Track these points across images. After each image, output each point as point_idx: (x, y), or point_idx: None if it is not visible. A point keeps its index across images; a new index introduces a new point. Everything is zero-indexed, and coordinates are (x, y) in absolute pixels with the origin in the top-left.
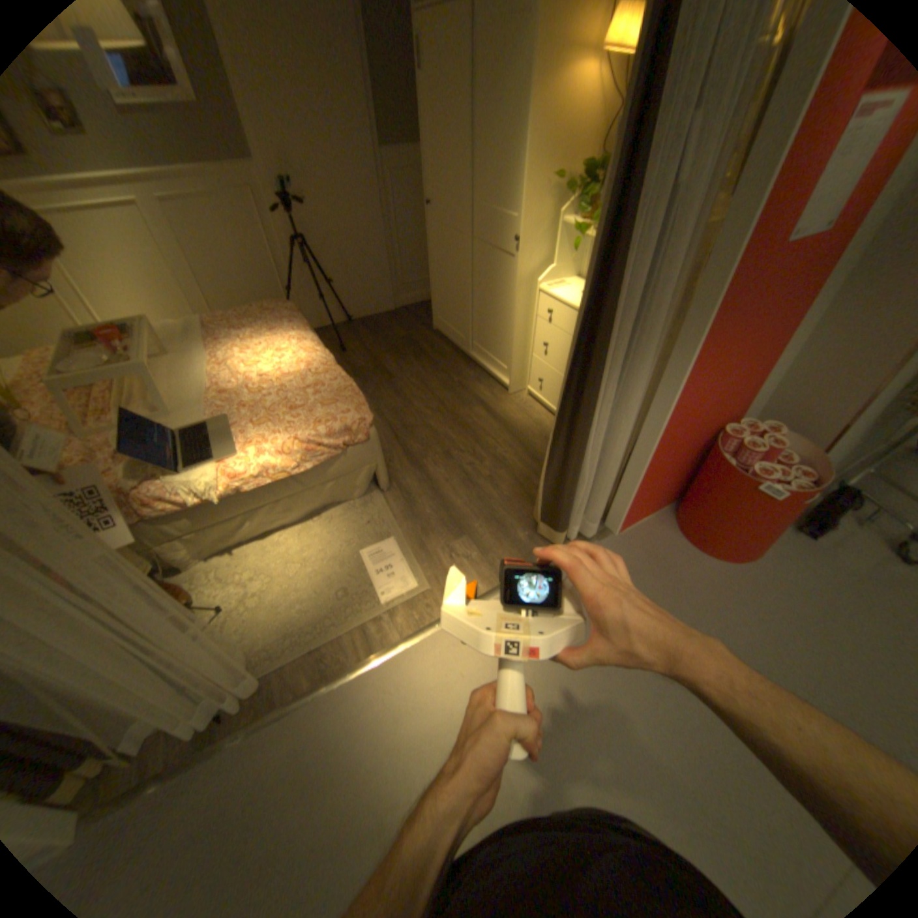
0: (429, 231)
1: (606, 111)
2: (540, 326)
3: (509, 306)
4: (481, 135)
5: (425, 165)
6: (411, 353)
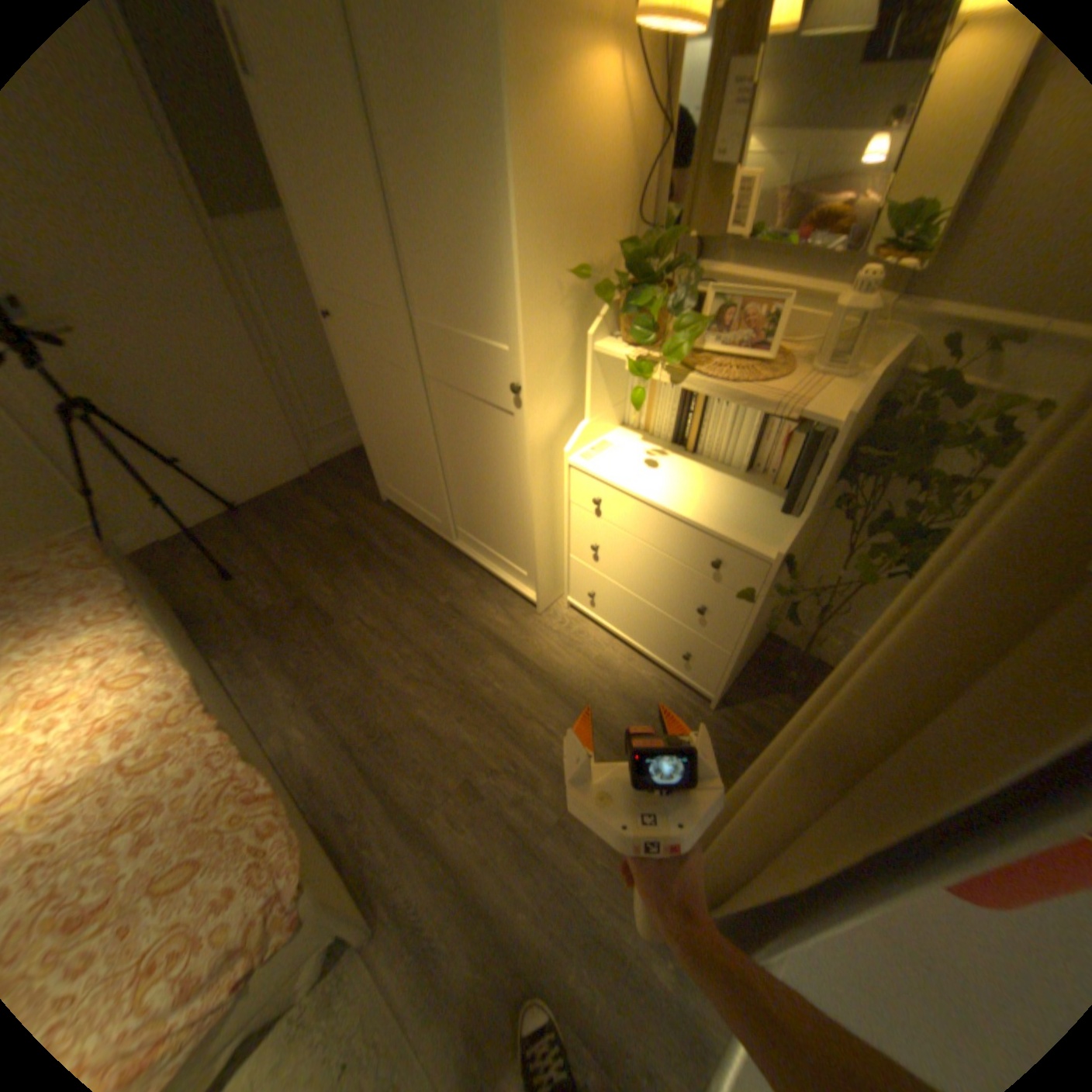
0: (337, 359)
1: (636, 147)
2: (578, 518)
3: (513, 487)
4: (400, 201)
5: (302, 252)
6: (353, 558)
